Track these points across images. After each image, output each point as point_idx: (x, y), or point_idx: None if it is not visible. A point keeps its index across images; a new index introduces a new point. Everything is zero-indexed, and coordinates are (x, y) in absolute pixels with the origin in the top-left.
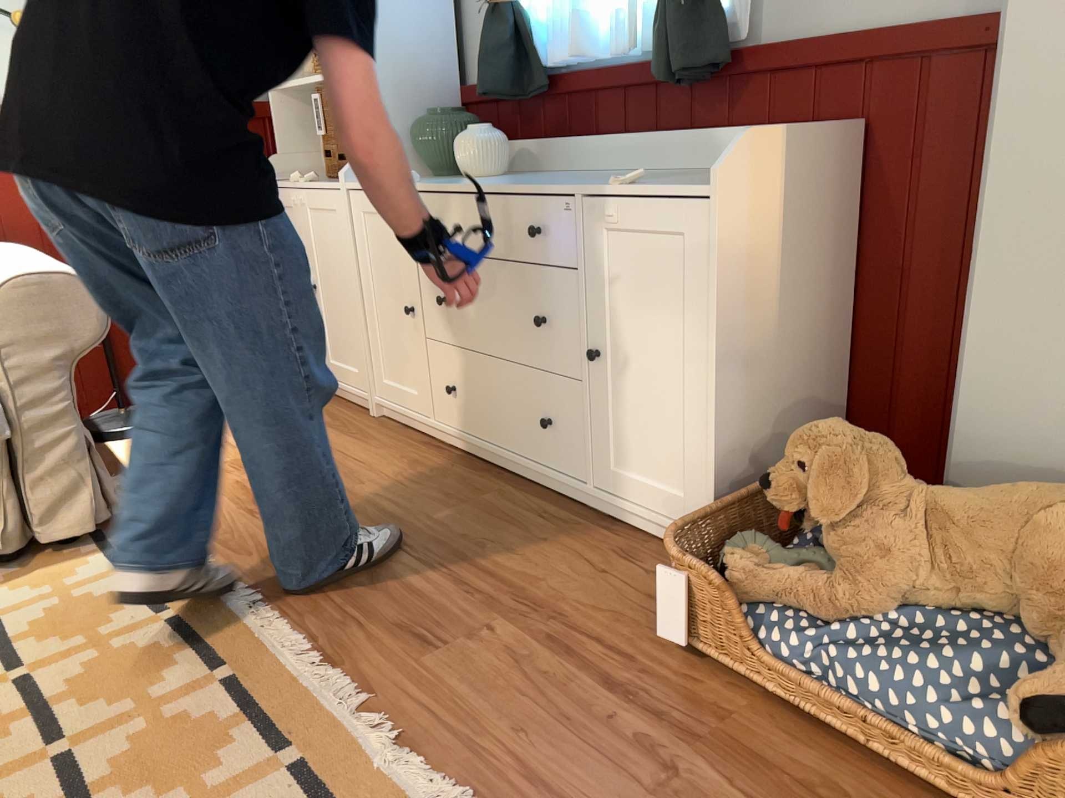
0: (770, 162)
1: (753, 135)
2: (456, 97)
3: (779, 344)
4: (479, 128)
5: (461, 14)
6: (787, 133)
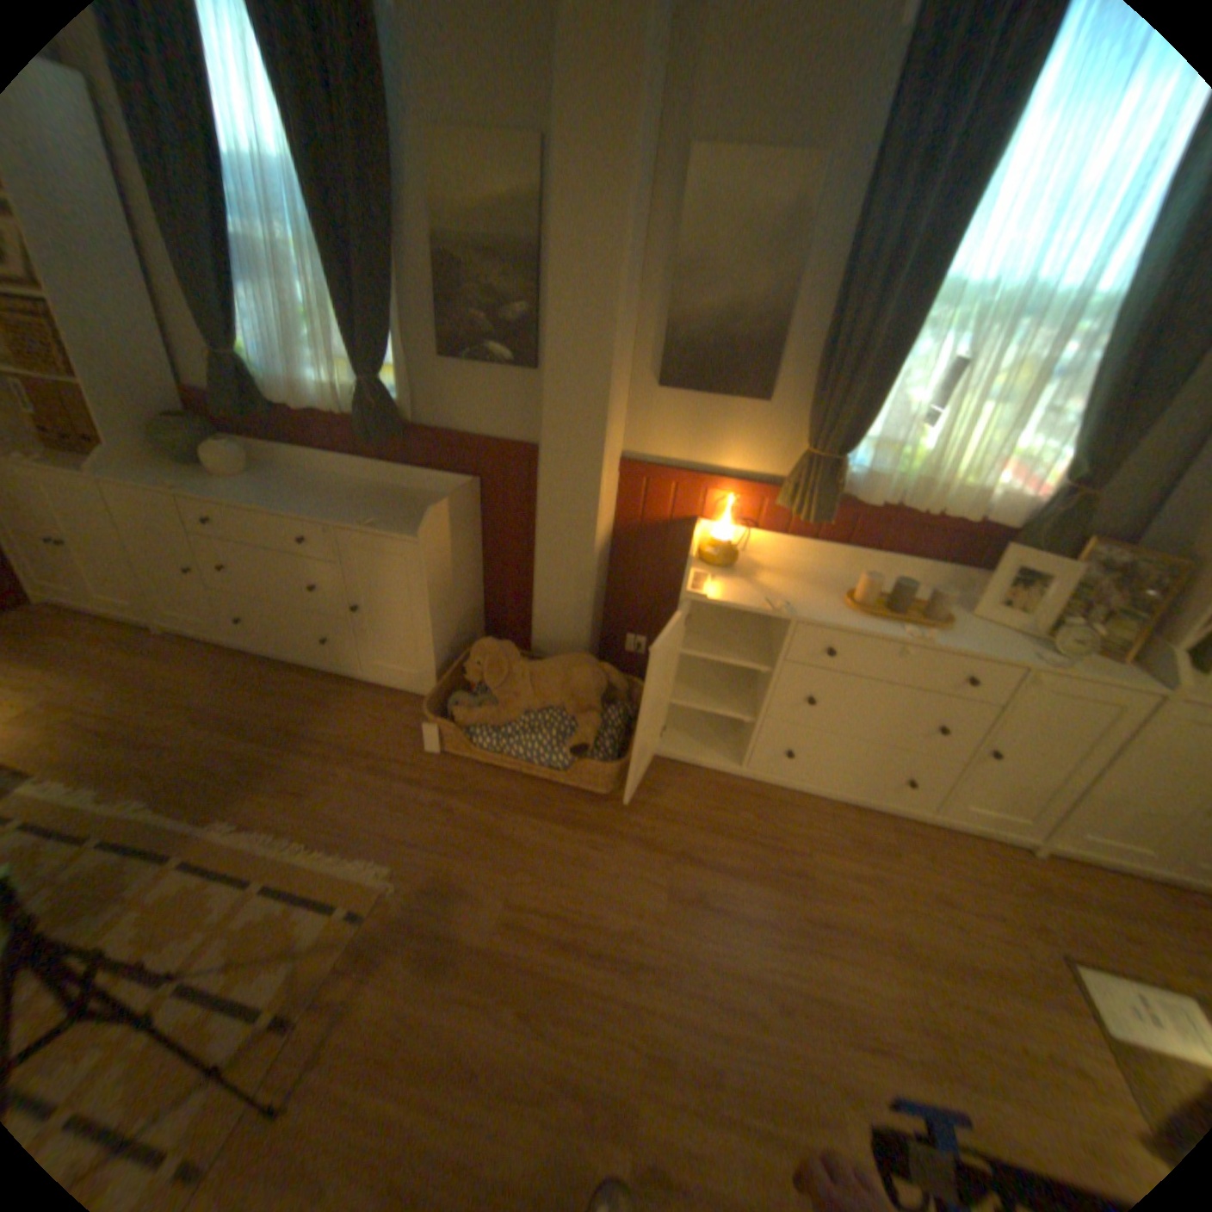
0: (443, 517)
1: (435, 509)
2: (174, 394)
3: (455, 594)
4: (217, 440)
5: (164, 329)
6: (449, 500)
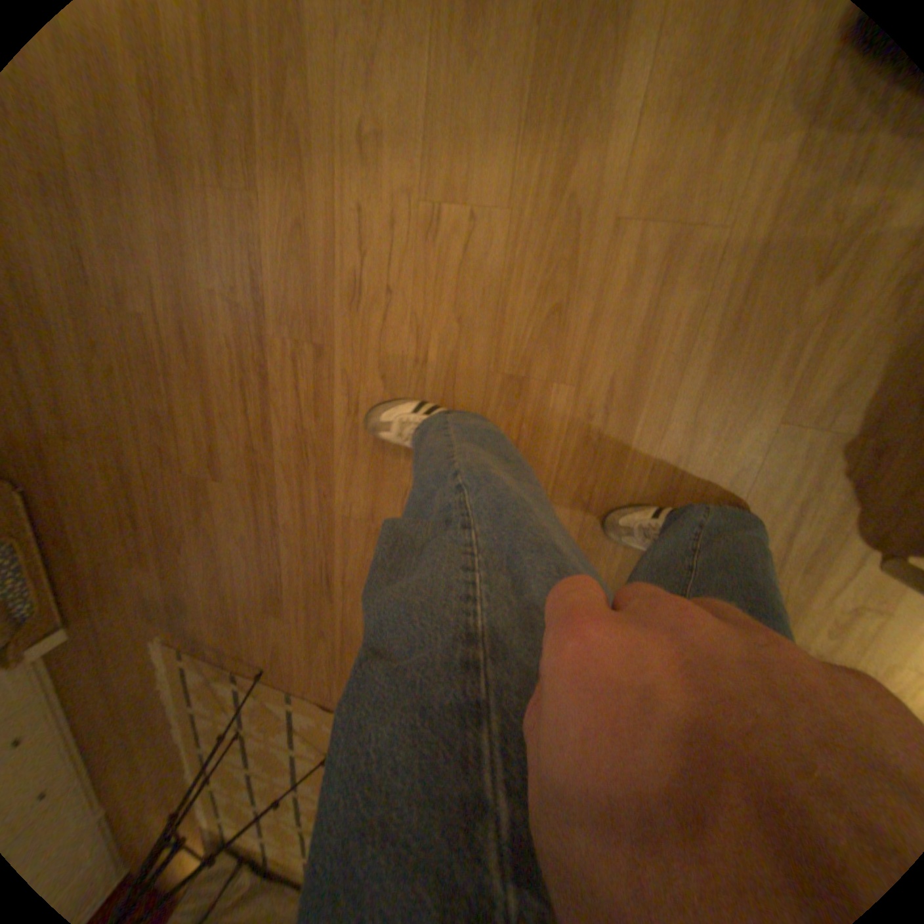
0: None
1: None
2: None
3: None
4: None
5: None
6: None
